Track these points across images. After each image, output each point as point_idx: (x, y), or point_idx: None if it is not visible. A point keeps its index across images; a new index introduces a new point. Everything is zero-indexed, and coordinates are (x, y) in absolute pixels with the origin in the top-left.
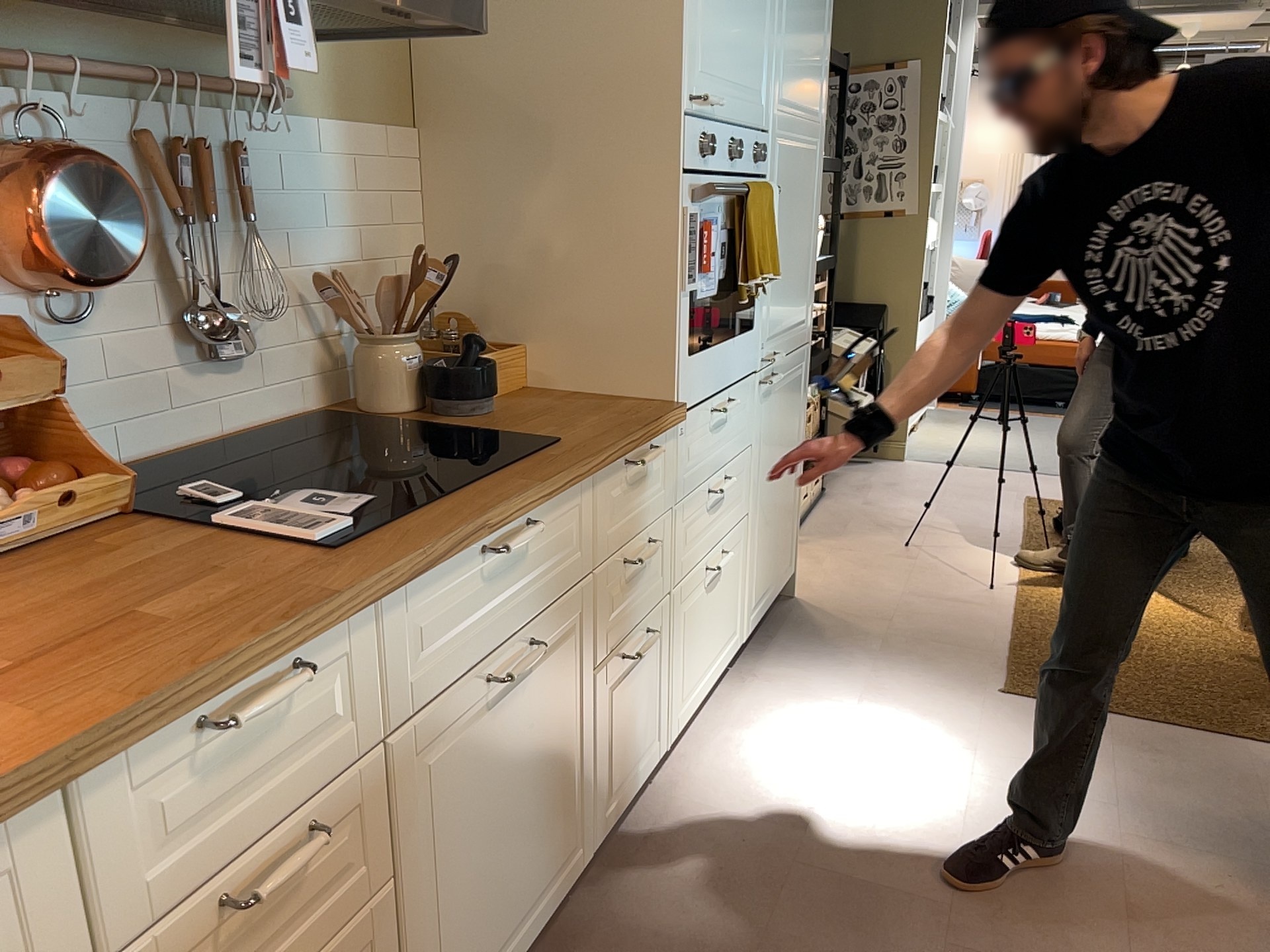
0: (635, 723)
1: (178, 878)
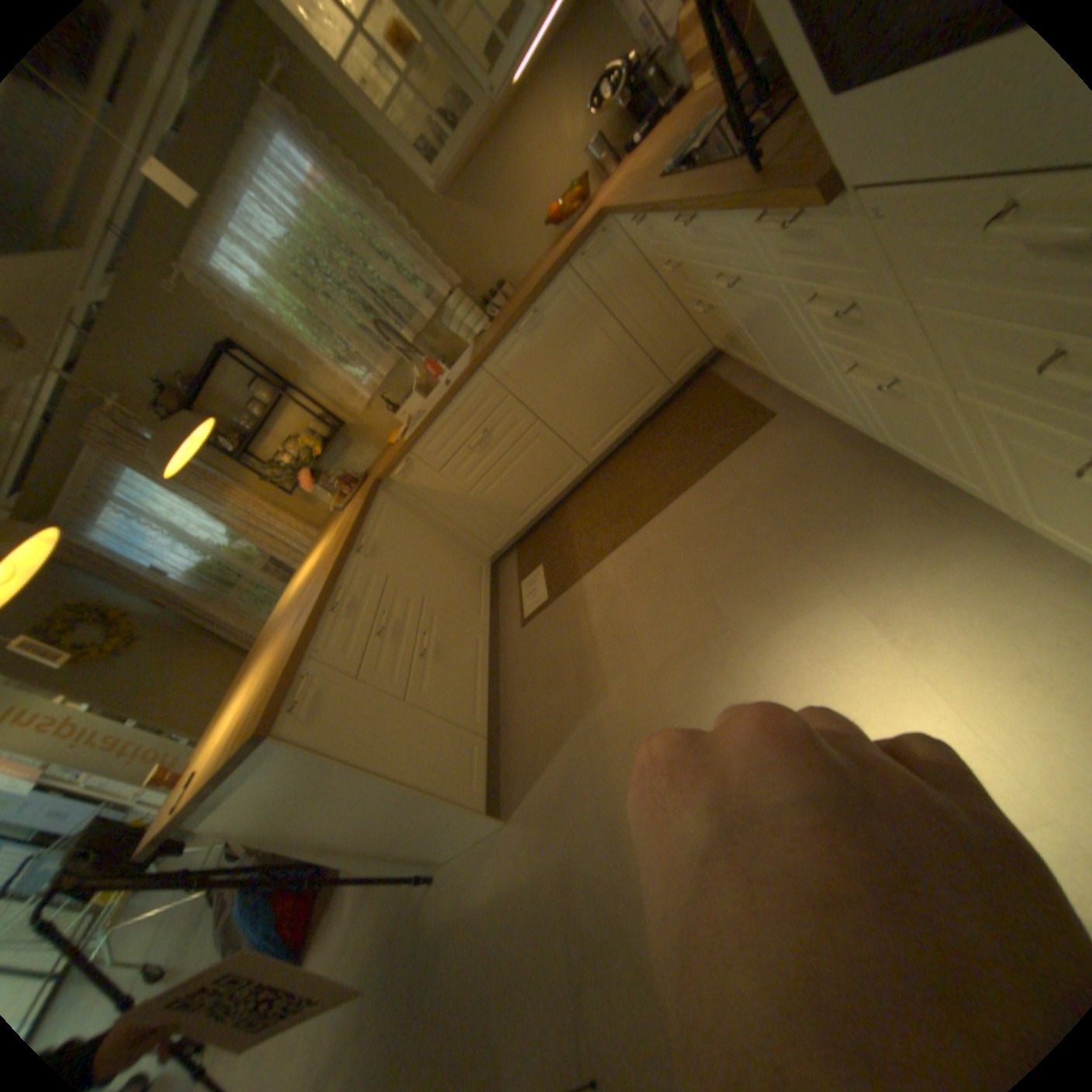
0: (917, 429)
1: (658, 246)
